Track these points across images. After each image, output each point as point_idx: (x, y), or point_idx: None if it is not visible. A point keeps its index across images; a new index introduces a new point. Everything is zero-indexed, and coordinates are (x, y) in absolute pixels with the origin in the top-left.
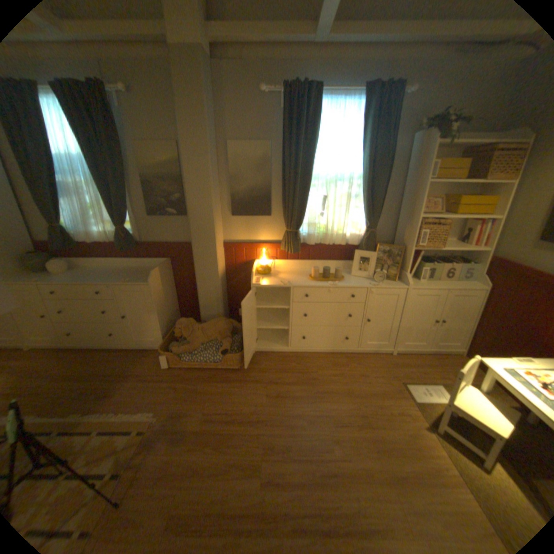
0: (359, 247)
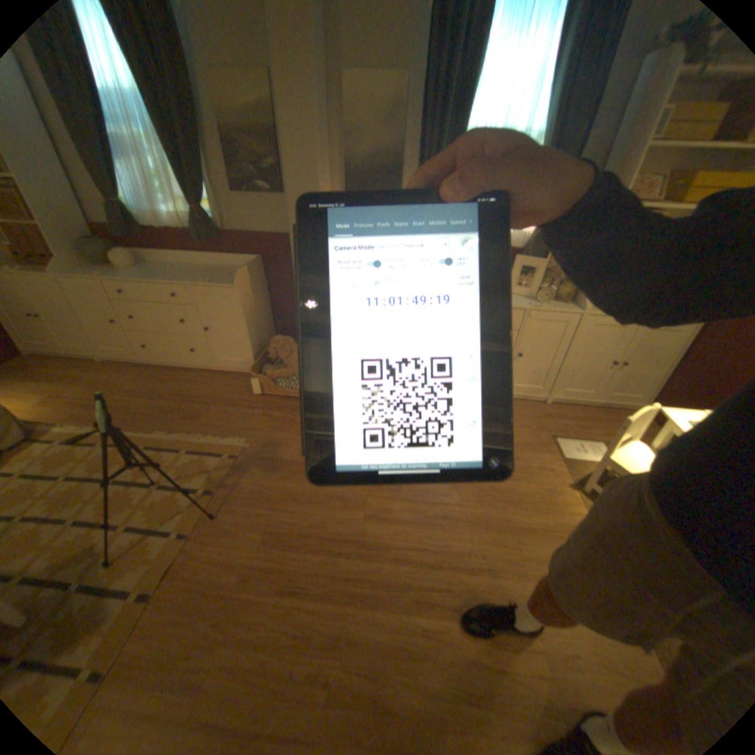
0: (522, 252)
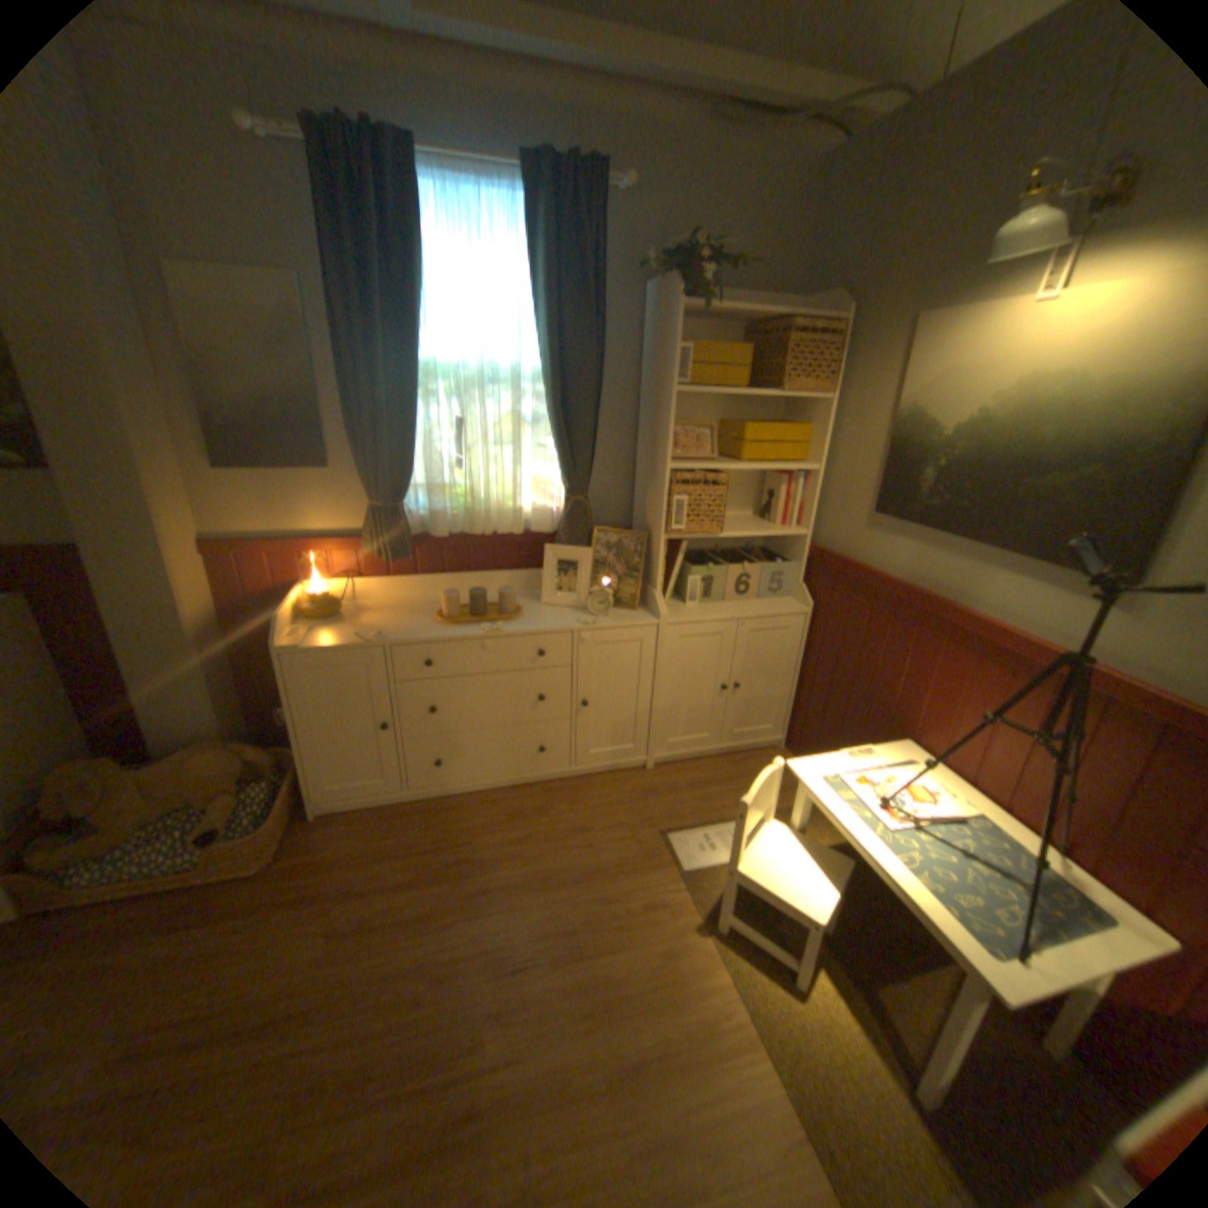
0: (556, 539)
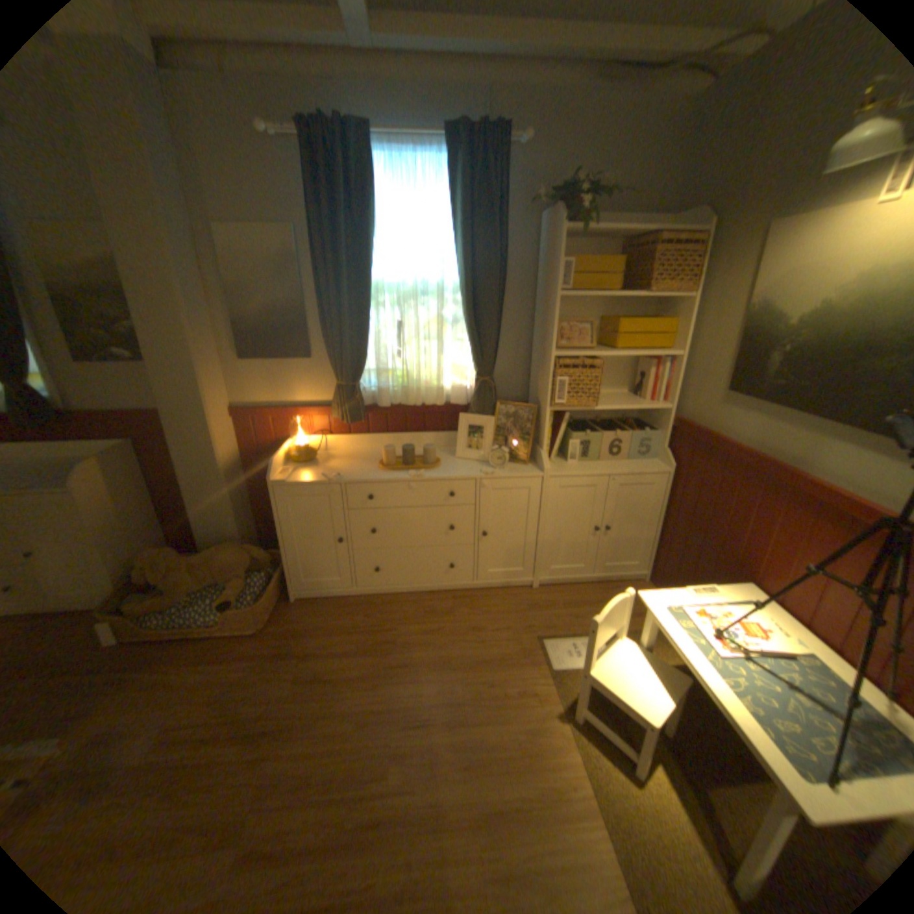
0: (469, 409)
